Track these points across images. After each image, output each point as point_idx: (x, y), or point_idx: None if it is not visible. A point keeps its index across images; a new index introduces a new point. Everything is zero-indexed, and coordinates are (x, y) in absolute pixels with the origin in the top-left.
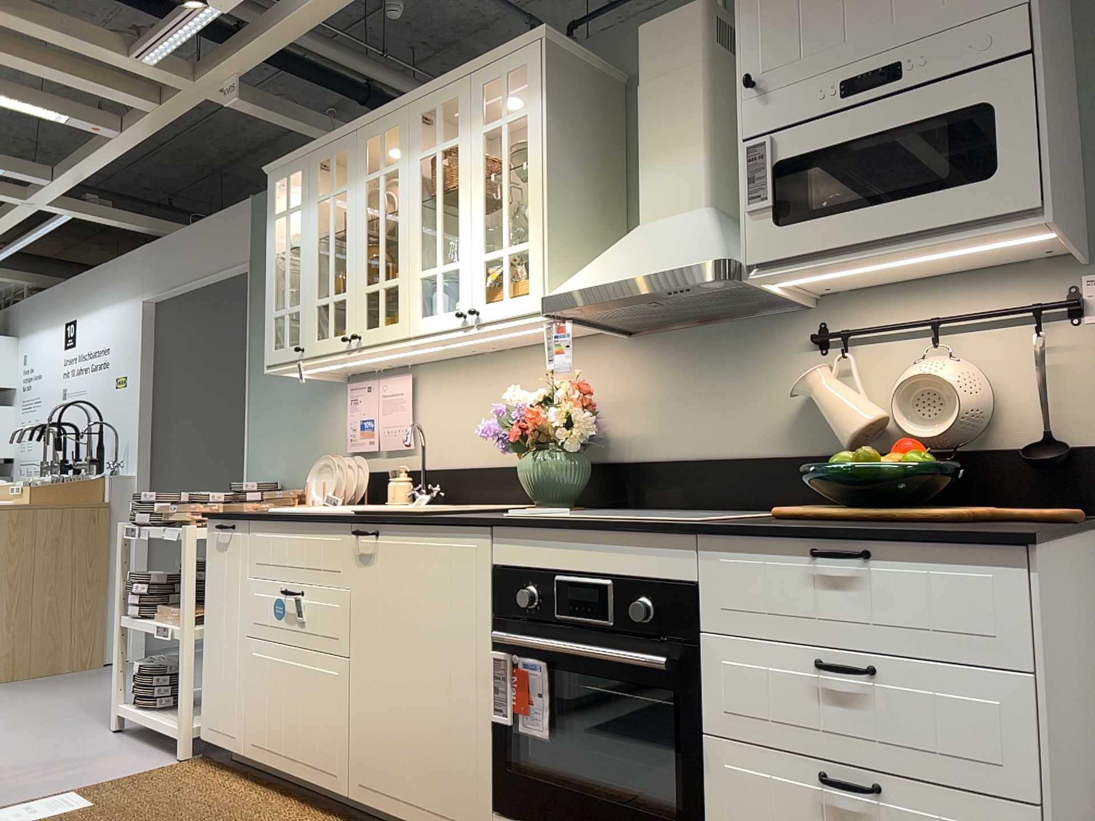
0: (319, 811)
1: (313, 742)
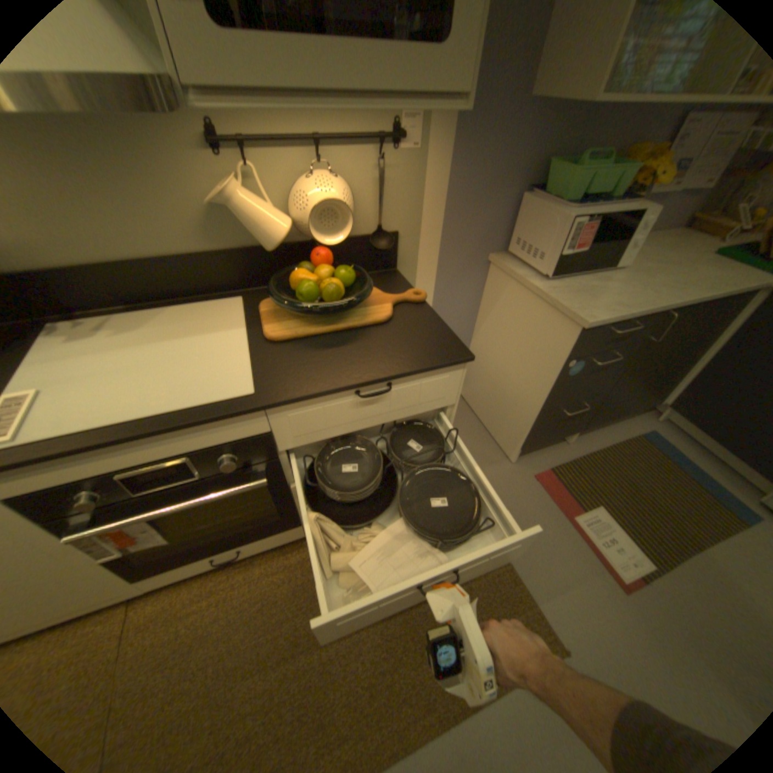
0: None
1: None
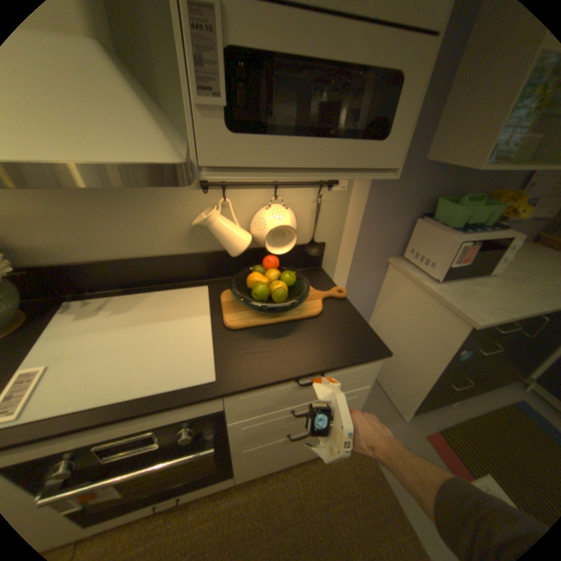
0: None
1: None
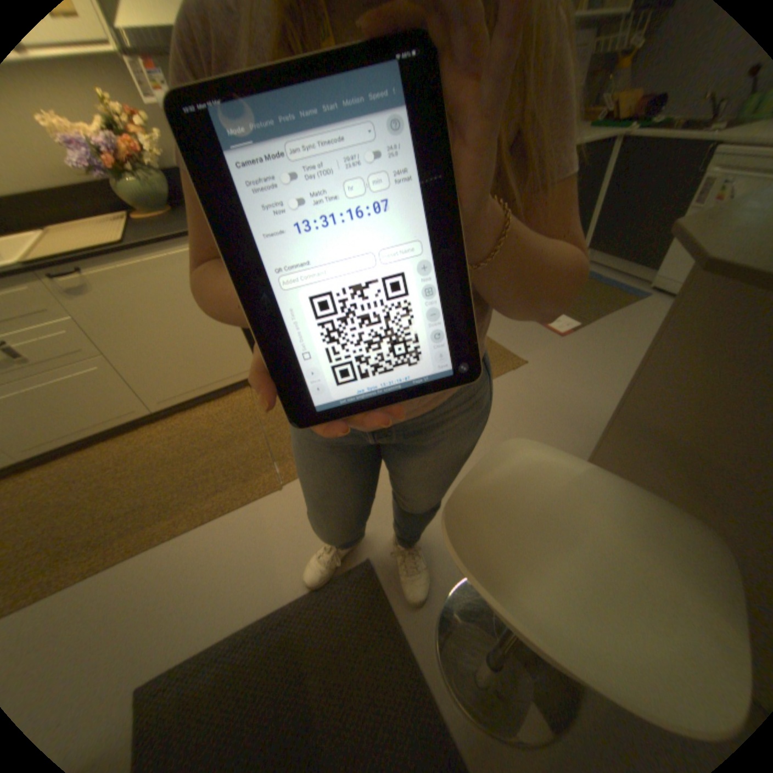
0: (125, 434)
1: (99, 411)
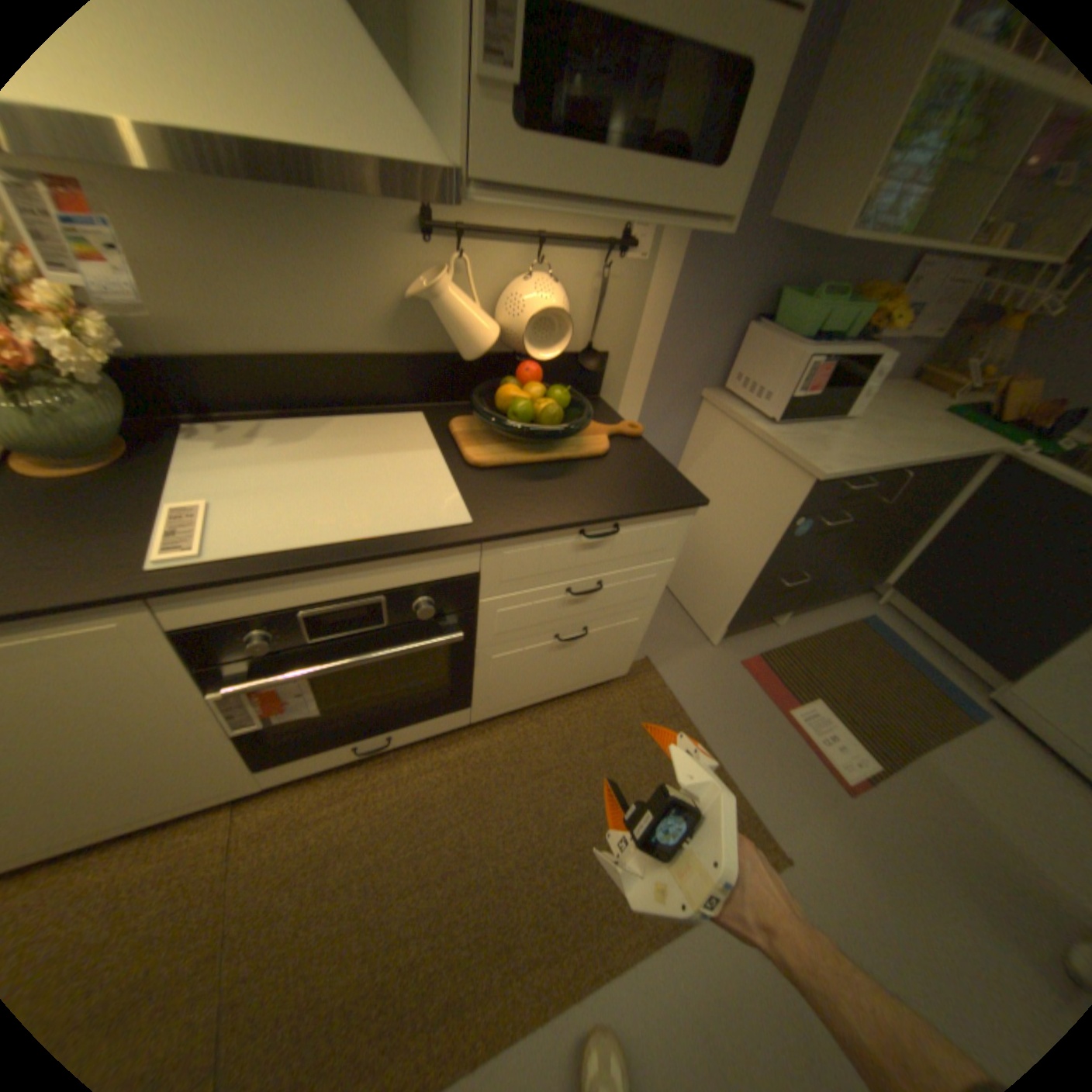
0: None
1: None
